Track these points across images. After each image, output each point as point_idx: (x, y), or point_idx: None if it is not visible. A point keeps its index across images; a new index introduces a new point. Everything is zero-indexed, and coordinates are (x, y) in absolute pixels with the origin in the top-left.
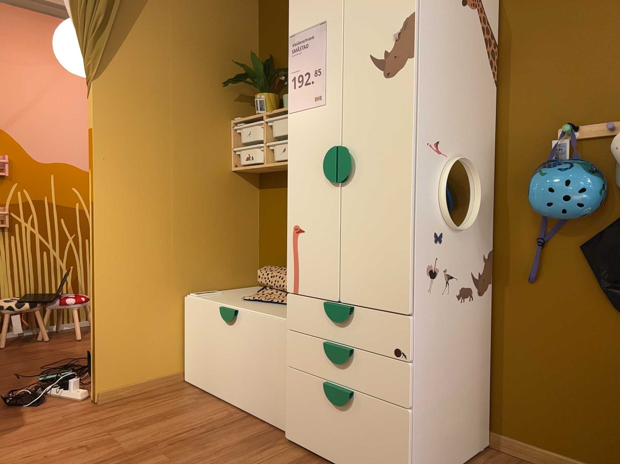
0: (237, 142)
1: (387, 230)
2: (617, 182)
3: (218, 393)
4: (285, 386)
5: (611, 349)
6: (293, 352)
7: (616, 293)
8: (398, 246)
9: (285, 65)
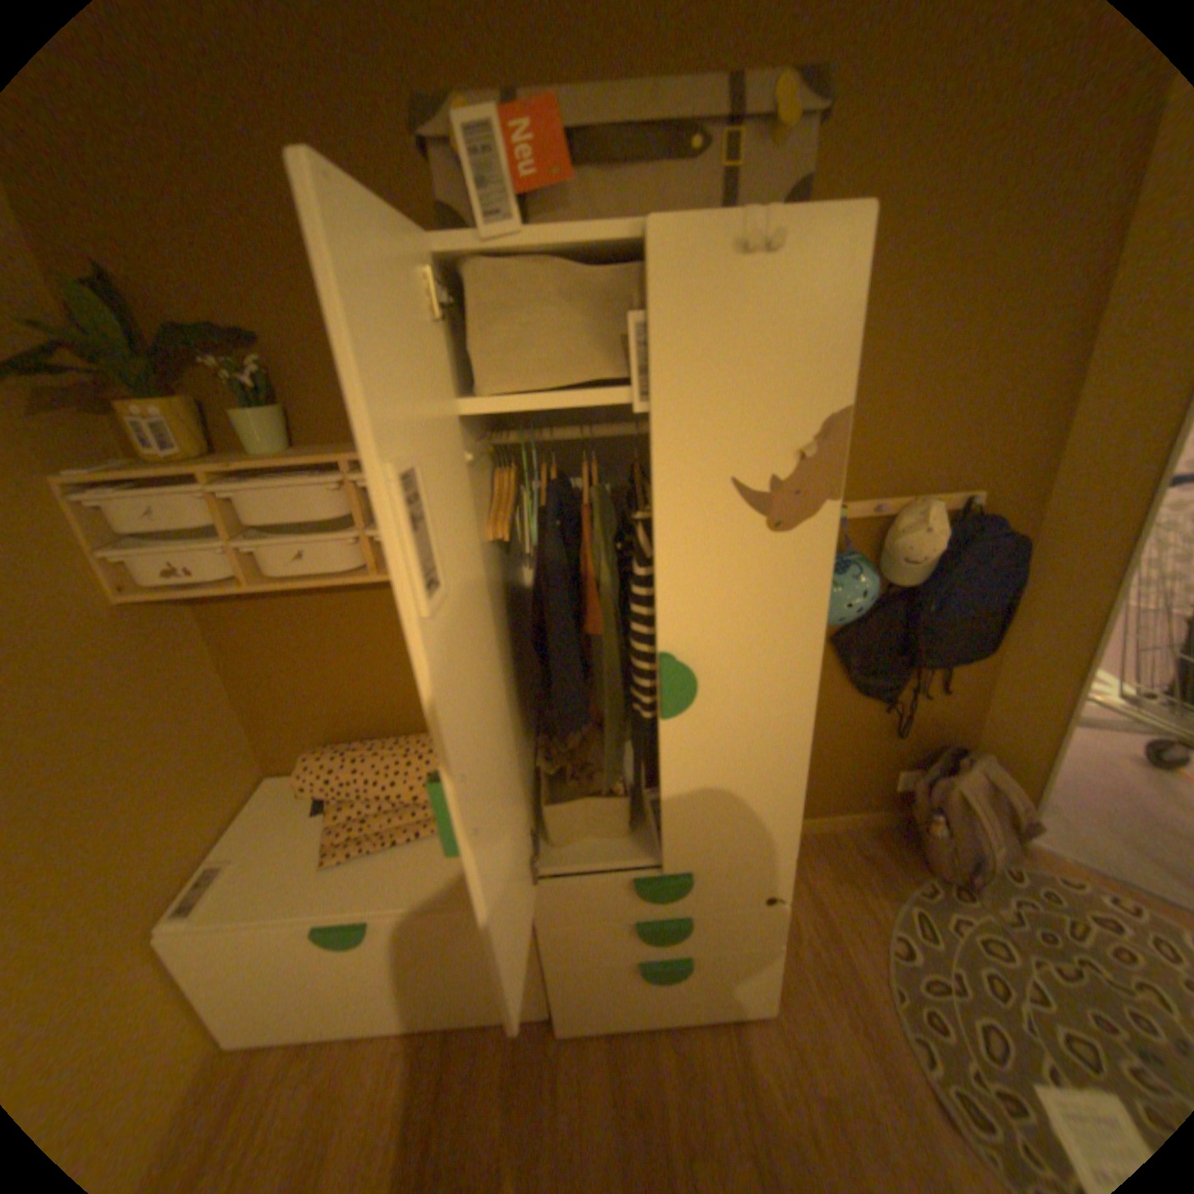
0: (97, 530)
1: (762, 772)
2: (886, 575)
3: (350, 1032)
4: (547, 990)
5: (845, 725)
6: (559, 950)
7: (863, 680)
8: (780, 789)
9: (172, 303)
